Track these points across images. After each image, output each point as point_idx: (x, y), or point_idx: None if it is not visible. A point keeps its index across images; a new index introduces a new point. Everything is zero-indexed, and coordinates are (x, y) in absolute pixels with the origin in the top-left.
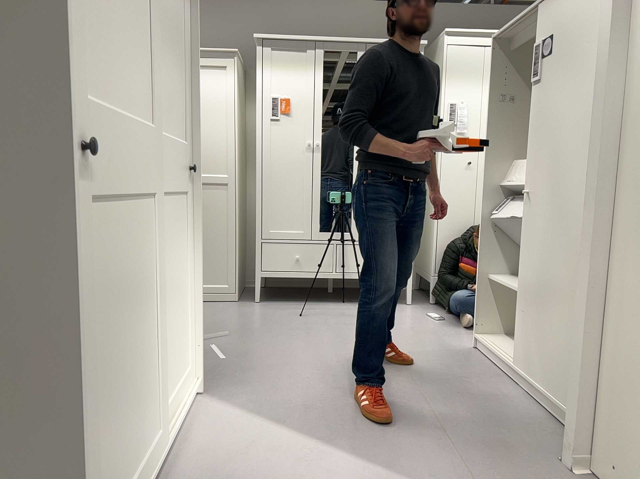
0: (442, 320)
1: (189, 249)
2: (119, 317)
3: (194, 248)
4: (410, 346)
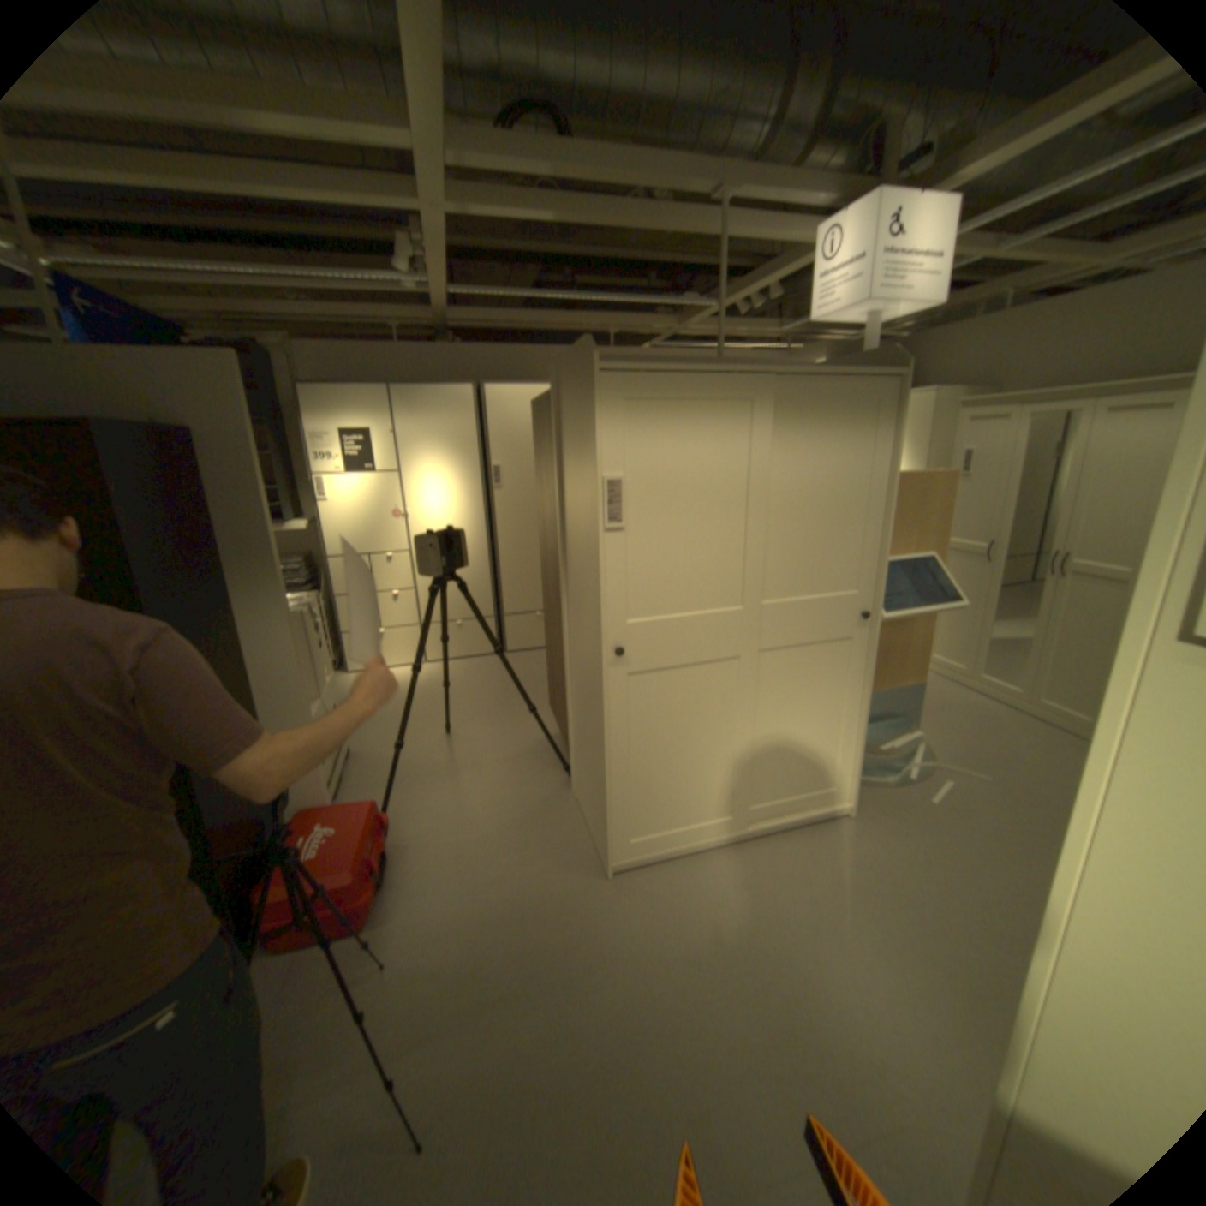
0: None
1: (858, 687)
2: (677, 734)
3: (866, 687)
4: None
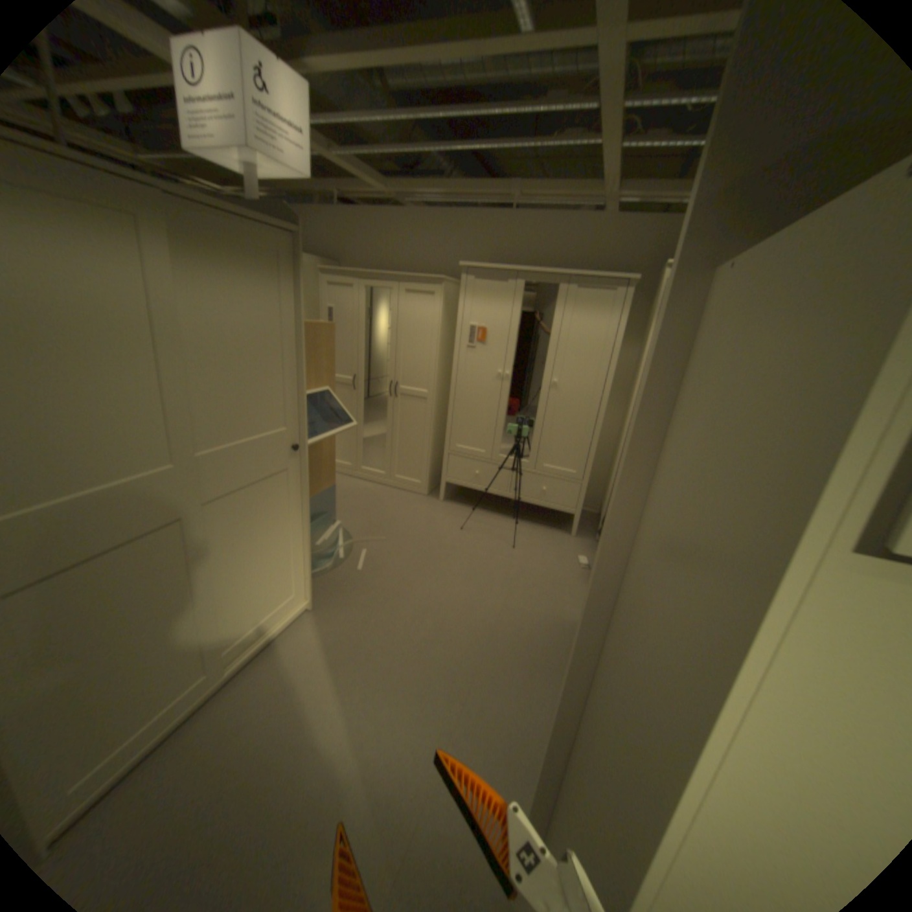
0: (586, 569)
1: (299, 507)
2: (114, 631)
3: (305, 506)
4: (524, 599)
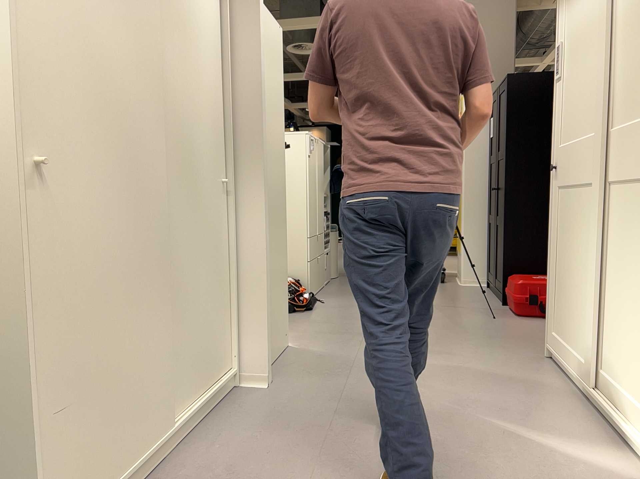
0: None
1: None
2: (567, 248)
3: None
4: None
